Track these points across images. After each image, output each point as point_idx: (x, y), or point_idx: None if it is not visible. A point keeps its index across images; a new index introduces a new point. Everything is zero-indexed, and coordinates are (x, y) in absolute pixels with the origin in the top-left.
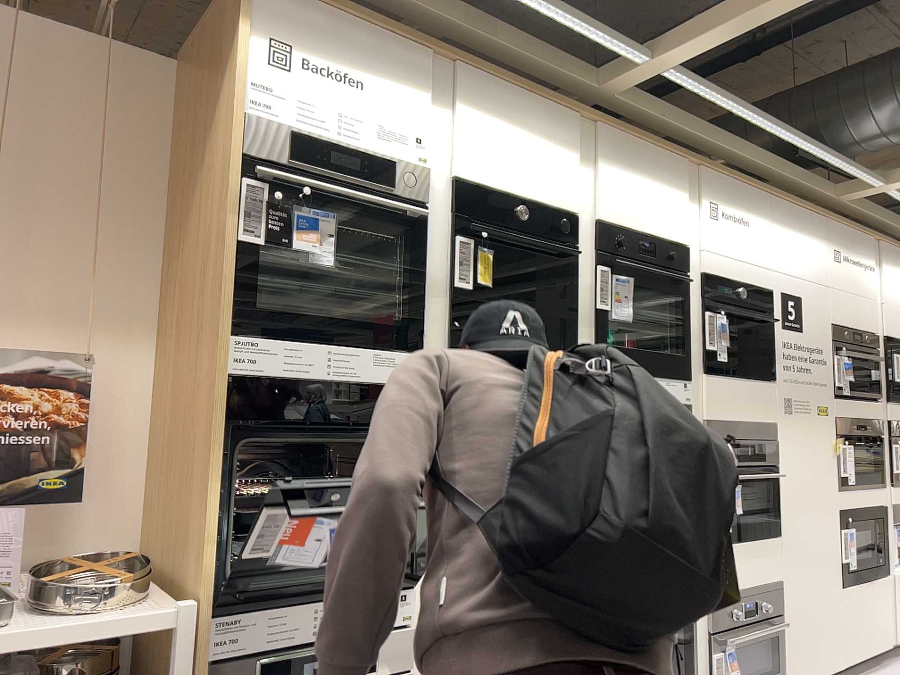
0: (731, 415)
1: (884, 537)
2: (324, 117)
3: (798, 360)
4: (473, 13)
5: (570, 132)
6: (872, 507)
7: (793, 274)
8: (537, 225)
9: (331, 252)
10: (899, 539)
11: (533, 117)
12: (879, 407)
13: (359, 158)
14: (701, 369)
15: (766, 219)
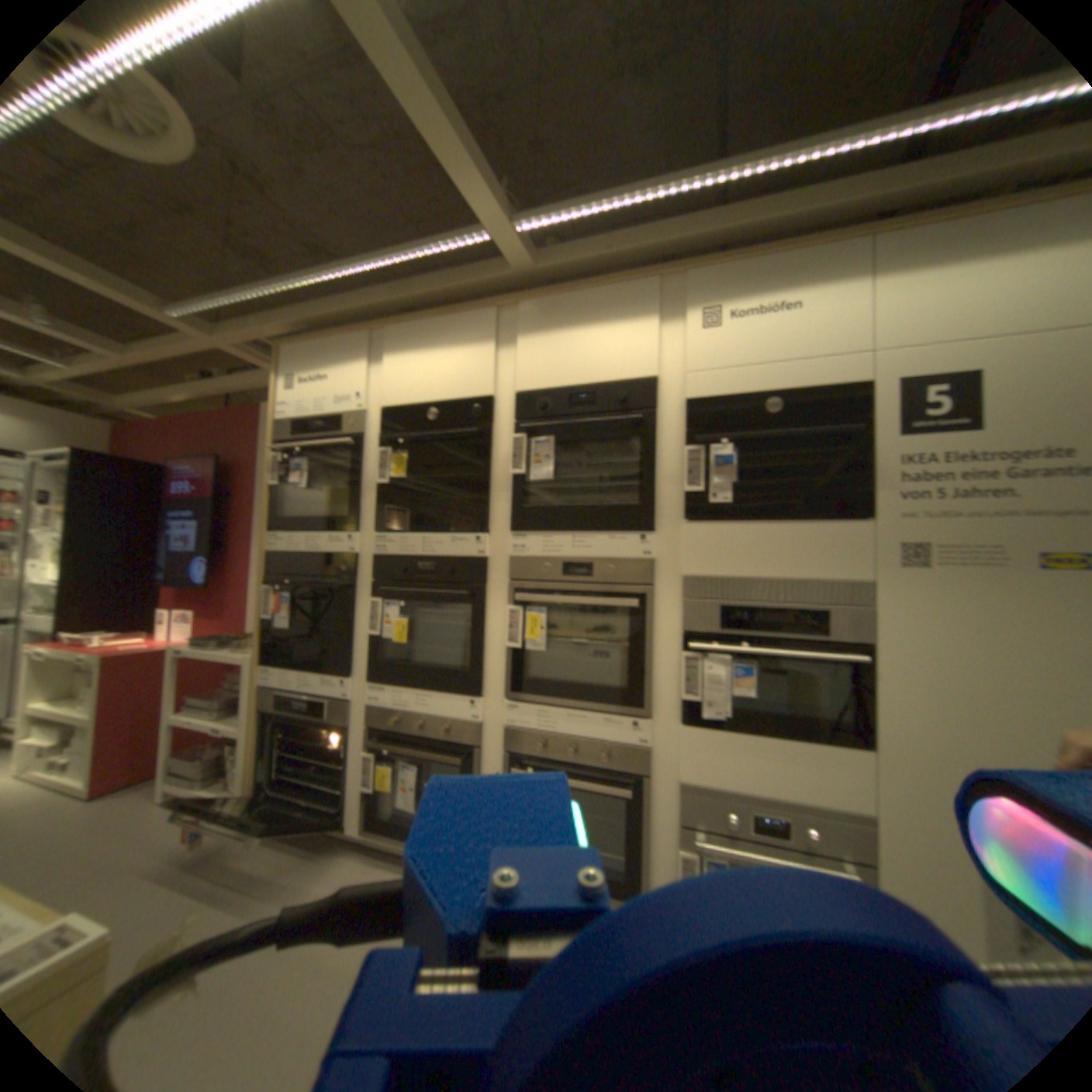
0: (740, 570)
1: None
2: (305, 404)
3: (962, 477)
4: (391, 284)
5: (481, 326)
6: None
7: (951, 335)
8: (449, 419)
9: (305, 480)
10: None
11: (444, 332)
12: None
13: (320, 420)
14: (677, 514)
15: (858, 273)
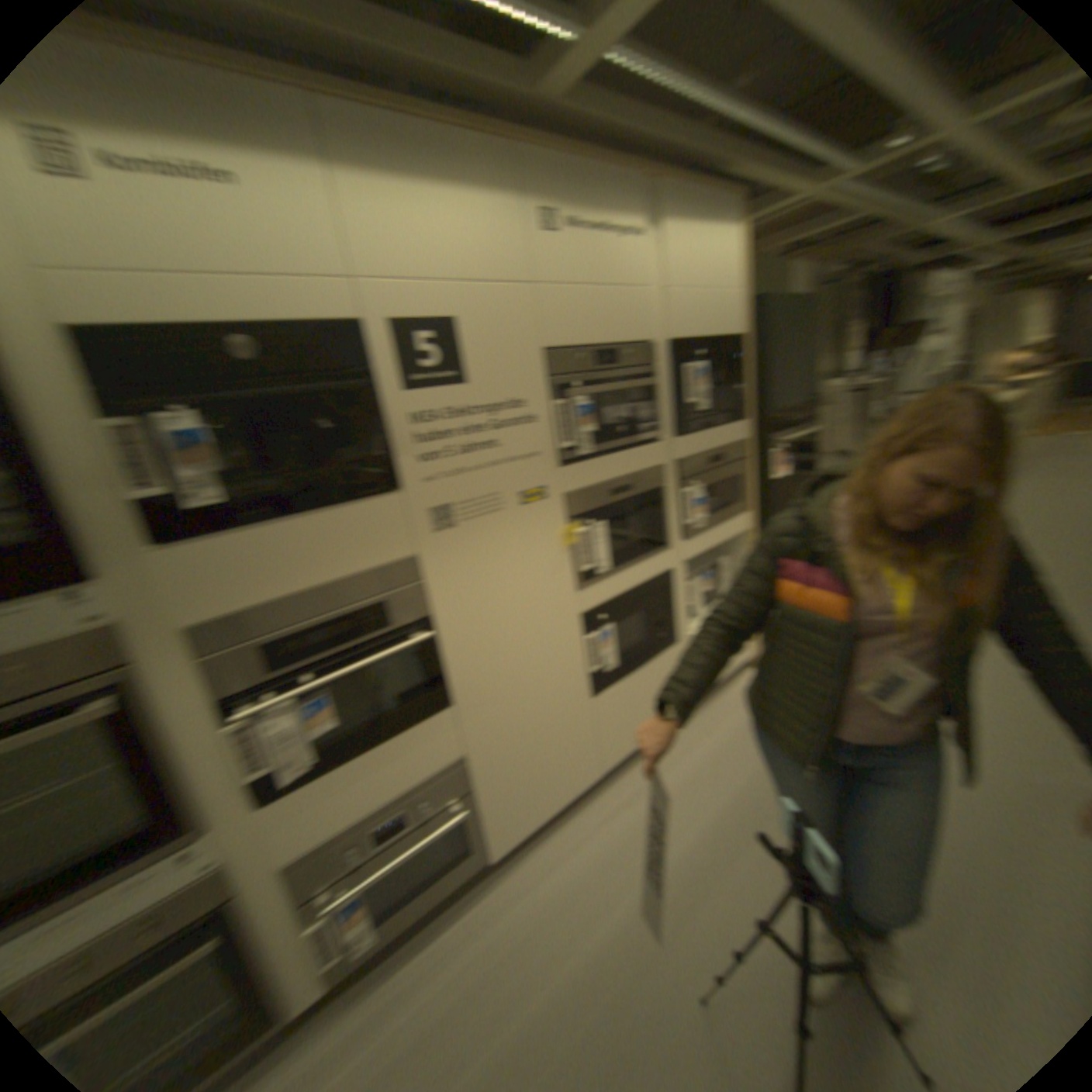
0: (259, 595)
1: (662, 608)
2: None
3: (455, 435)
4: None
5: None
6: (639, 585)
7: (417, 274)
8: None
9: None
10: (698, 589)
11: None
12: (654, 450)
13: None
14: (117, 542)
15: (297, 152)
